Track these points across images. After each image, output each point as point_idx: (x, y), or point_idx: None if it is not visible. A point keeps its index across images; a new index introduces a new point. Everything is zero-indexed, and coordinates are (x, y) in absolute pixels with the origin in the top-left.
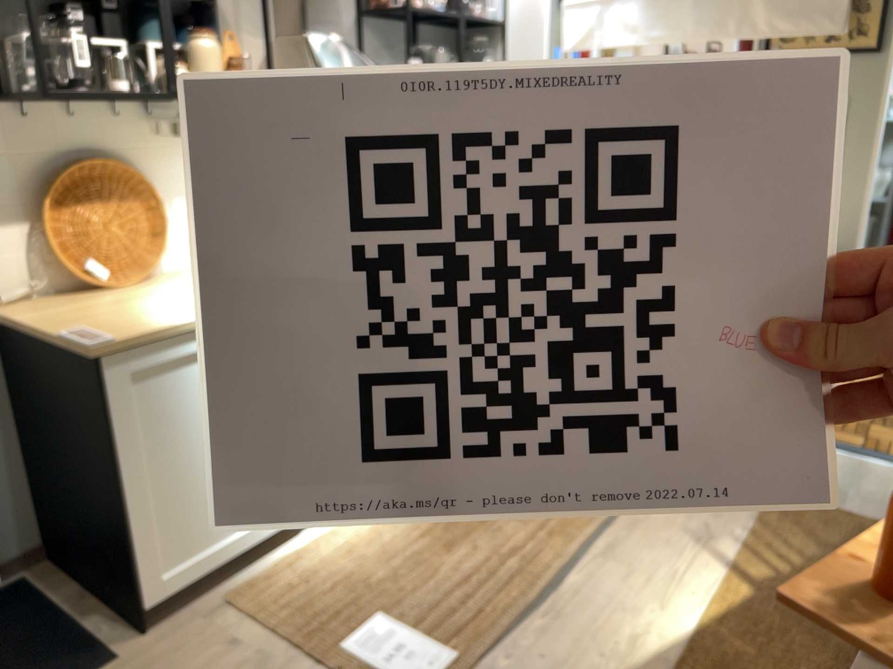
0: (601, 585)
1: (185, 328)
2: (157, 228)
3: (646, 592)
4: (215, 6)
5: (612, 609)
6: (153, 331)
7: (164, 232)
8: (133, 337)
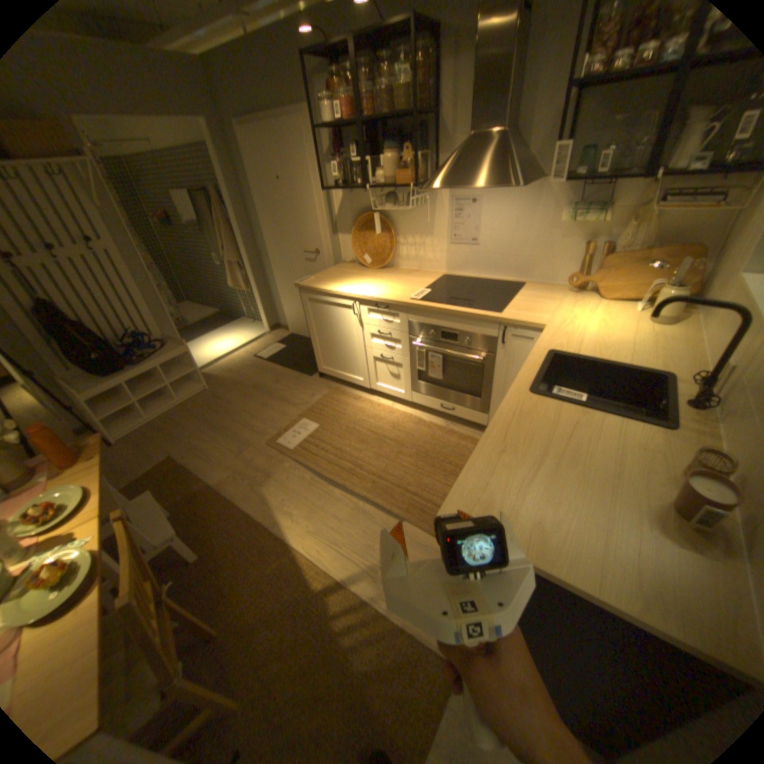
0: (331, 503)
1: (319, 290)
2: (392, 247)
3: (323, 525)
4: (435, 121)
5: (313, 506)
6: (311, 286)
7: (392, 249)
8: (304, 286)
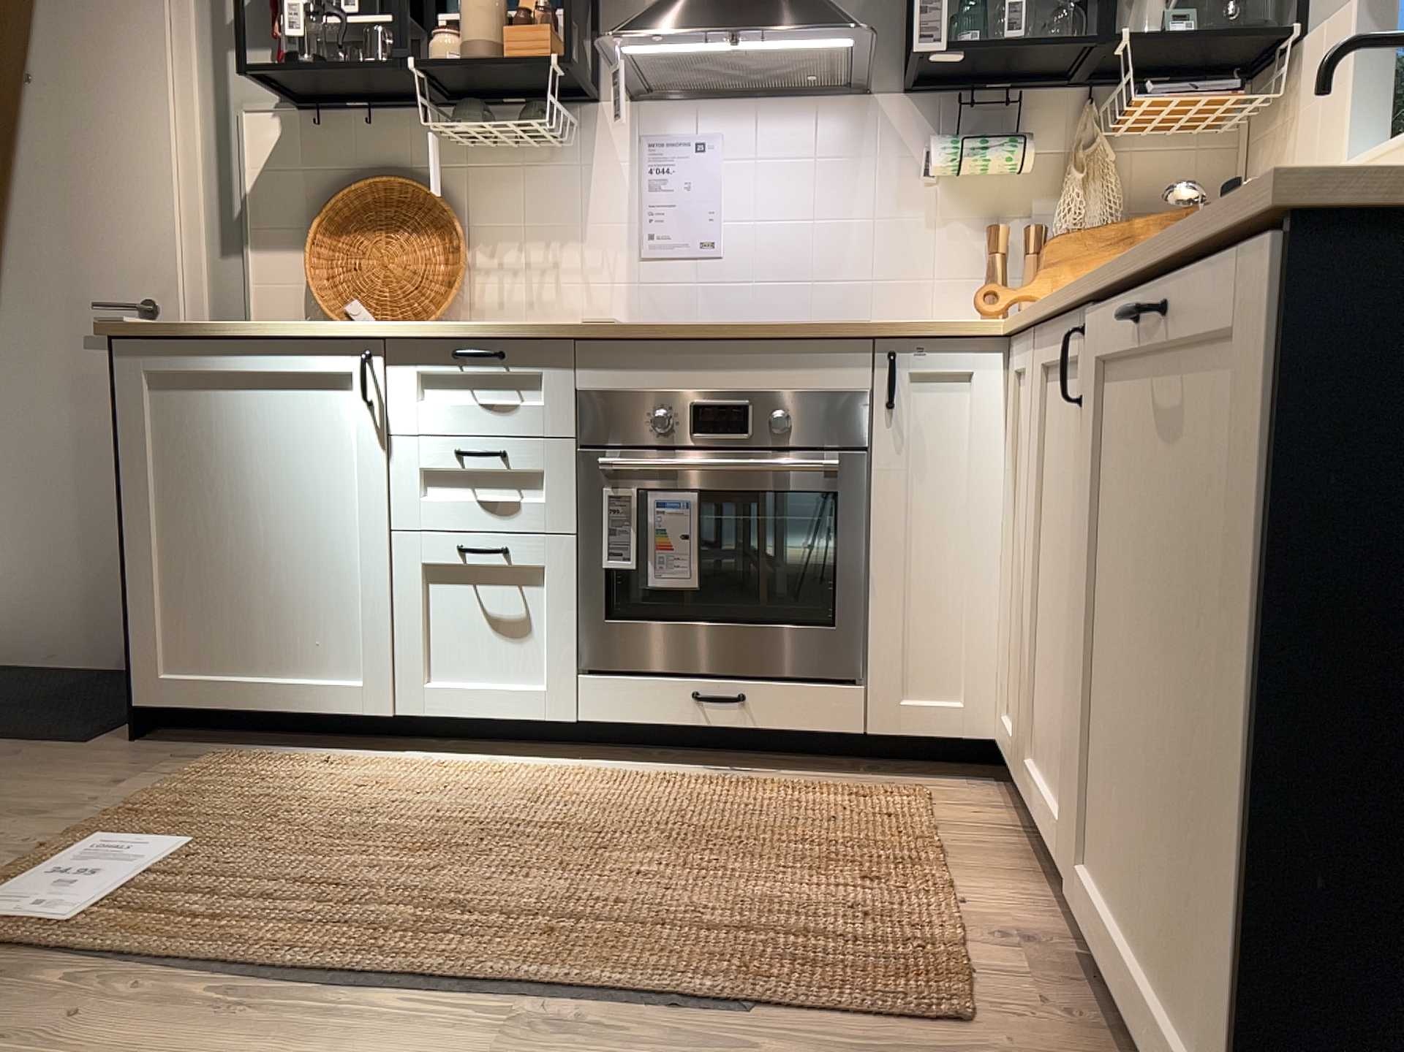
0: None
1: (215, 332)
2: (453, 274)
3: None
4: None
5: None
6: (178, 324)
7: (456, 278)
8: (148, 325)
